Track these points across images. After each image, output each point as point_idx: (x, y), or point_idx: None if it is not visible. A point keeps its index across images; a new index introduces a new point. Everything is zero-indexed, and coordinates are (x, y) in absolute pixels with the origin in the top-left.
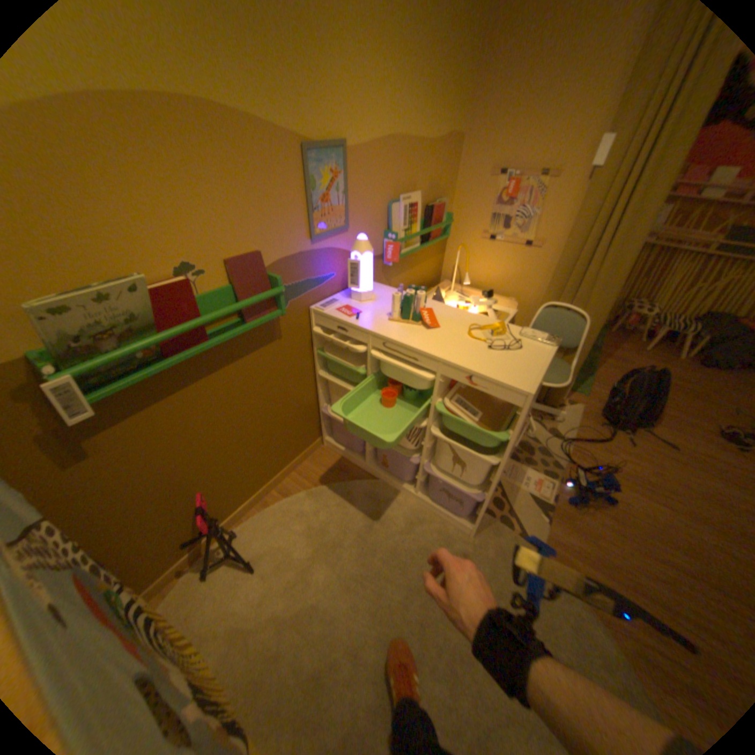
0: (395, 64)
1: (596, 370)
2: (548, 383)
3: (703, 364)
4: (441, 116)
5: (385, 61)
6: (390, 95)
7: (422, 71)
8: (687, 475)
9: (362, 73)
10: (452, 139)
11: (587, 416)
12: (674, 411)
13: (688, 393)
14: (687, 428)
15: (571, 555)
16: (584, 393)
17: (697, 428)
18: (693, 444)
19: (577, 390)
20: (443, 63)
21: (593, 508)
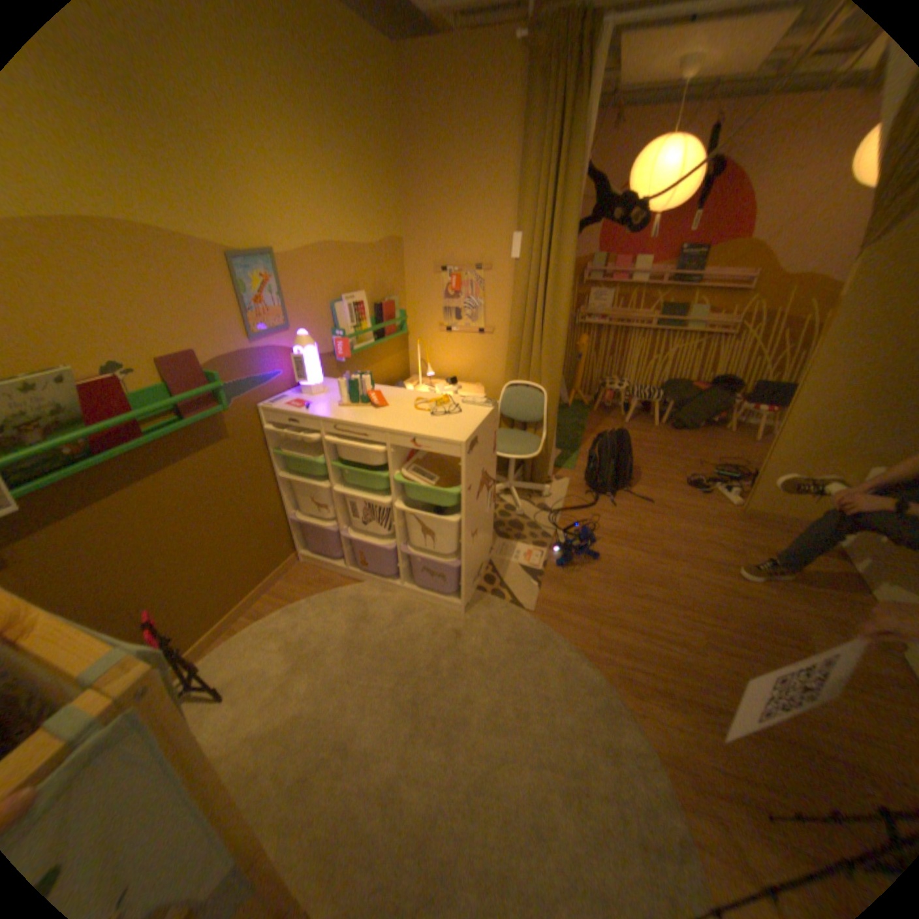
0: (312, 184)
1: (579, 446)
2: (518, 455)
3: (674, 427)
4: (372, 225)
5: (302, 183)
6: (312, 210)
7: (343, 189)
8: (660, 522)
9: (279, 193)
10: (390, 244)
11: (572, 488)
12: (649, 470)
13: (661, 454)
14: (660, 483)
15: (559, 610)
16: (569, 468)
17: (668, 482)
18: (665, 495)
19: (562, 466)
20: (364, 182)
21: (578, 565)
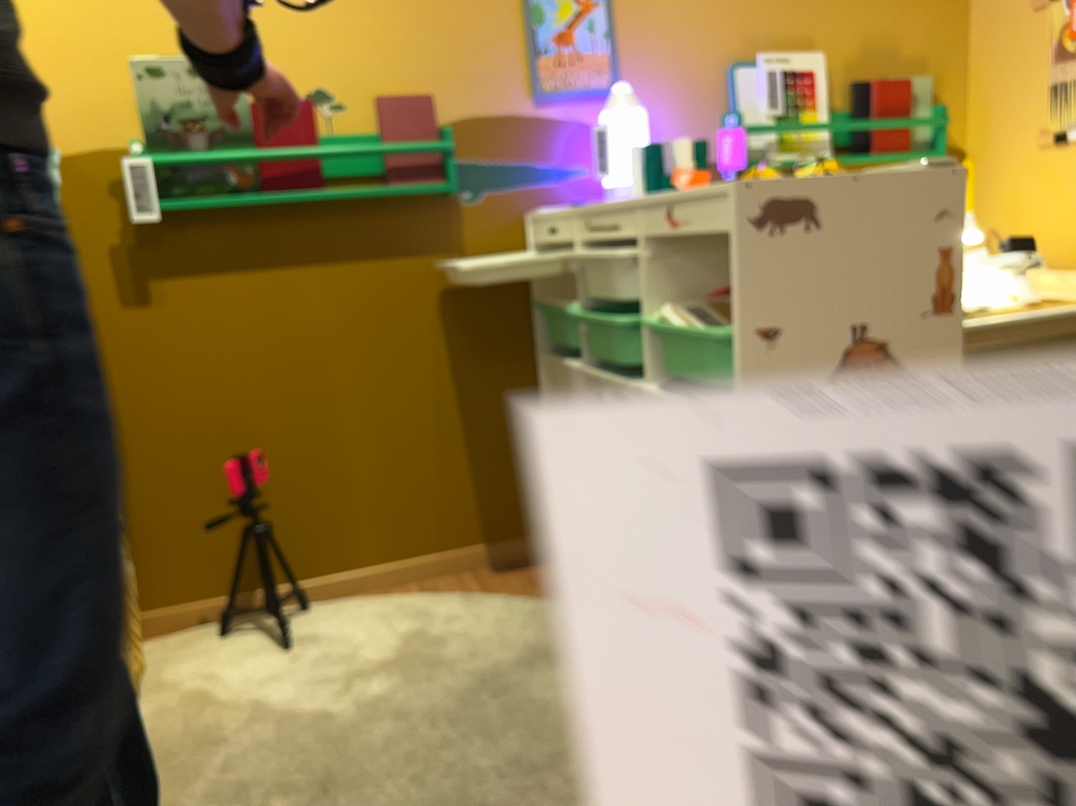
0: None
1: None
2: None
3: None
4: None
5: None
6: None
7: None
8: None
9: None
10: None
11: None
12: None
13: None
14: None
15: None
16: None
17: None
18: None
19: None
20: None
21: None
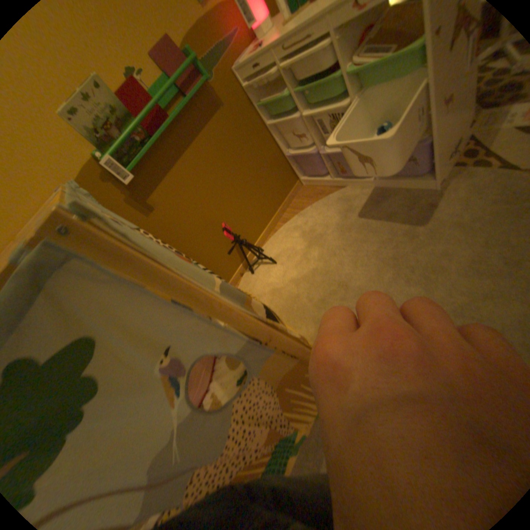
0: None
1: None
2: None
3: None
4: None
5: None
6: None
7: None
8: None
9: None
10: None
11: None
12: None
13: None
14: None
15: None
16: None
17: None
18: None
19: None
20: None
21: None
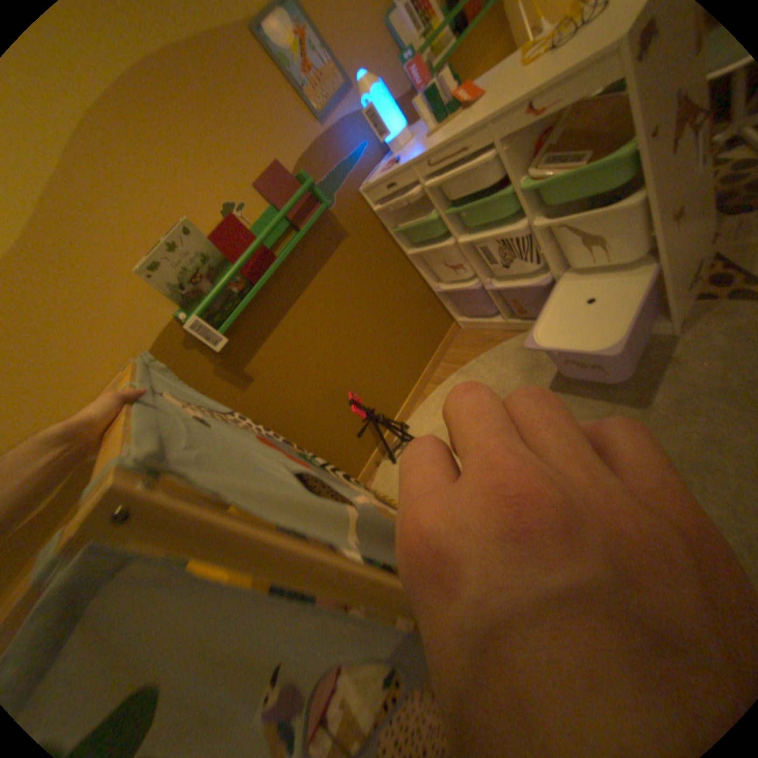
0: None
1: None
2: None
3: None
4: None
5: None
6: None
7: None
8: None
9: None
10: None
11: None
12: None
13: None
14: None
15: None
16: None
17: None
18: None
19: None
20: None
21: None
